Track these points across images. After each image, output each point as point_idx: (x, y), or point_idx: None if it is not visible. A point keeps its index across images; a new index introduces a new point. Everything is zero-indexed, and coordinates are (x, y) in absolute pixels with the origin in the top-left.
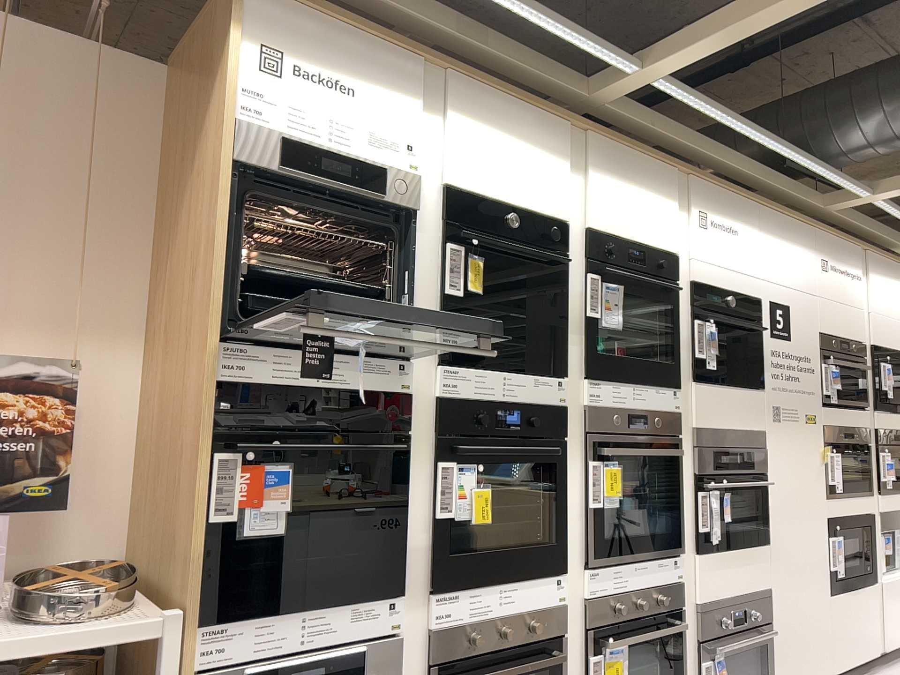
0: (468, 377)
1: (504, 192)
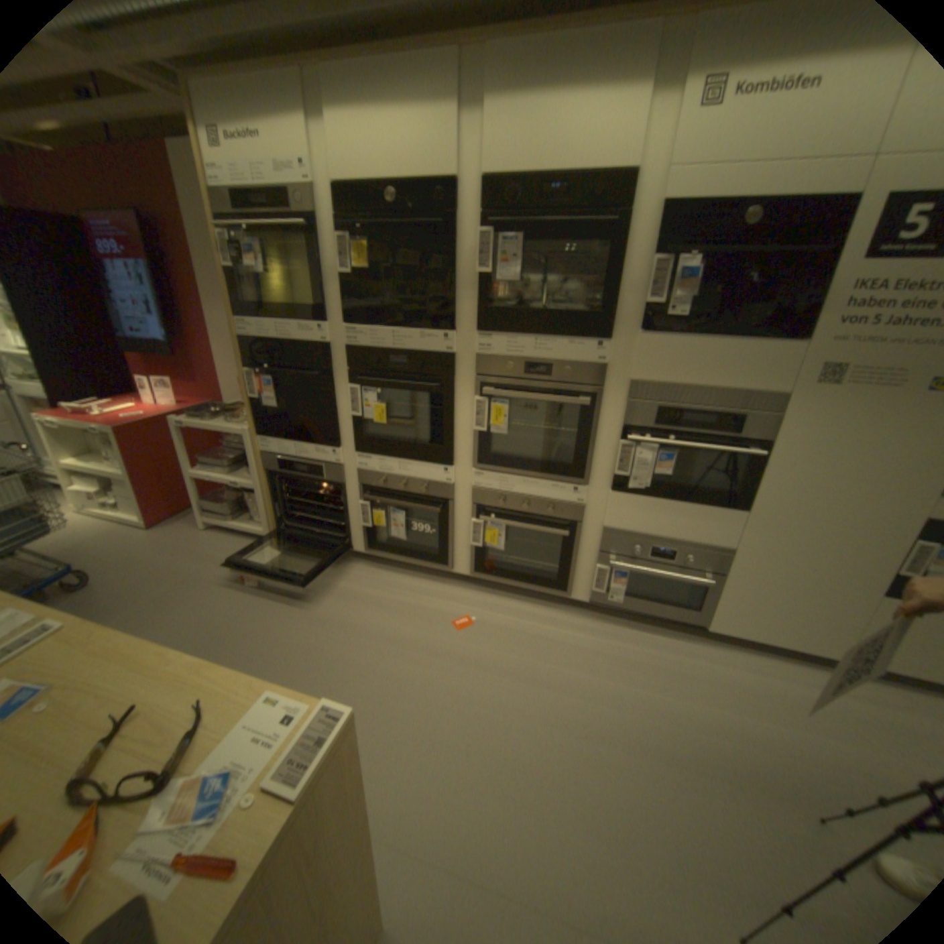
0: (364, 335)
1: (383, 163)
